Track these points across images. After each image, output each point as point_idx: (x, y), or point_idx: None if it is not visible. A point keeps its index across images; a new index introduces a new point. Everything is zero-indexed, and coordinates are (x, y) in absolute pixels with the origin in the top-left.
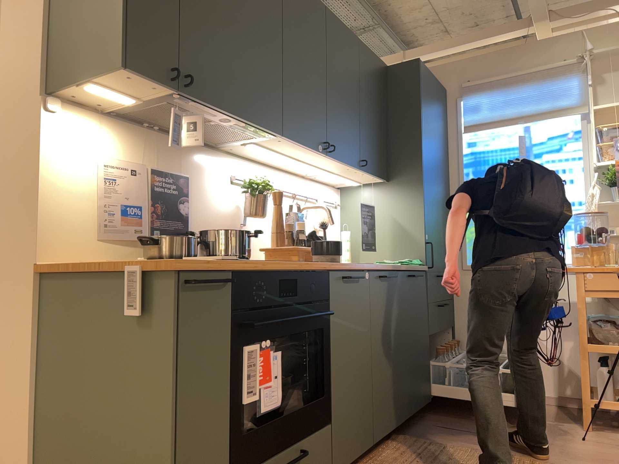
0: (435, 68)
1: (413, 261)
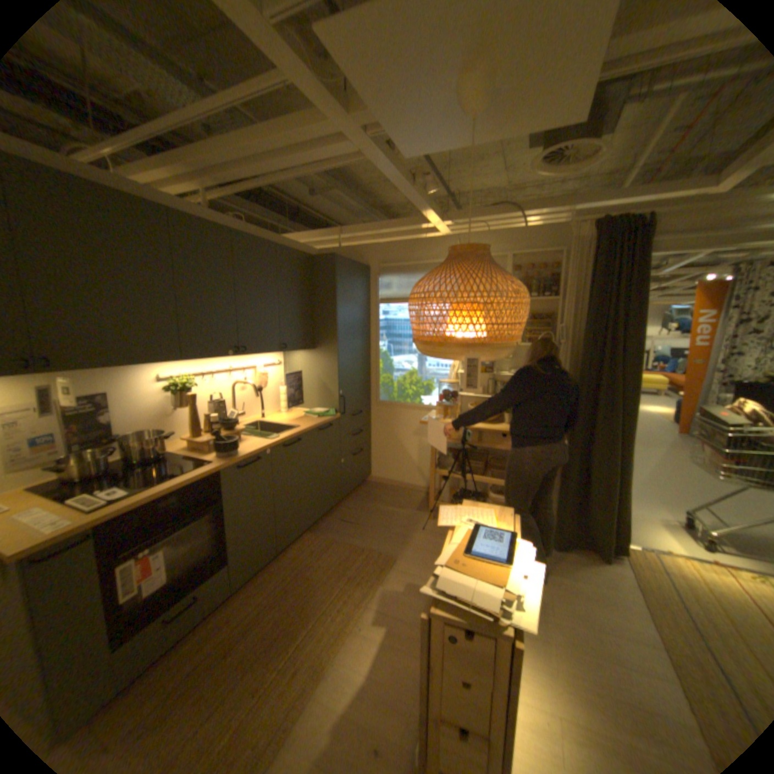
0: (362, 246)
1: (326, 414)
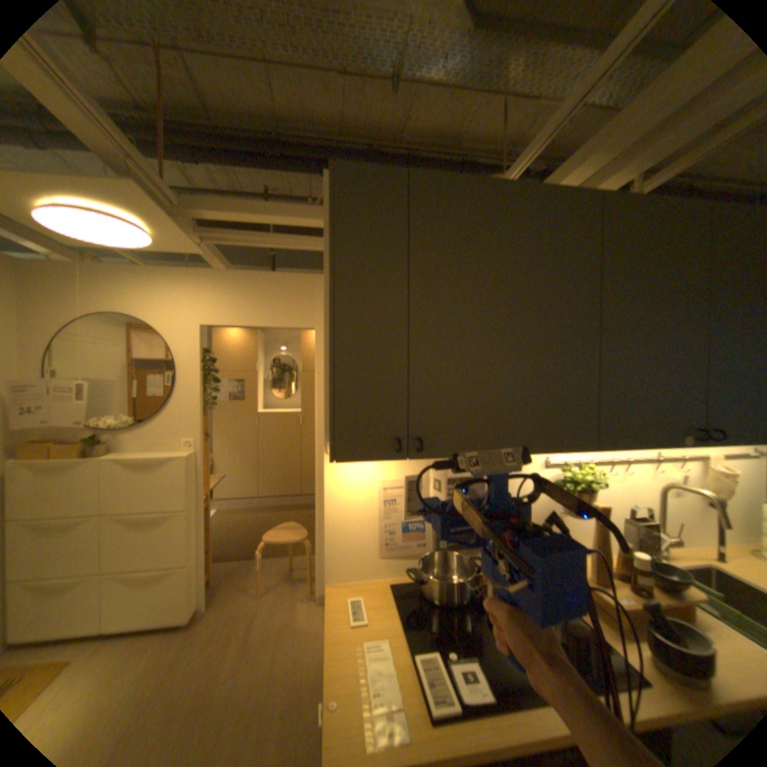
0: None
1: None
